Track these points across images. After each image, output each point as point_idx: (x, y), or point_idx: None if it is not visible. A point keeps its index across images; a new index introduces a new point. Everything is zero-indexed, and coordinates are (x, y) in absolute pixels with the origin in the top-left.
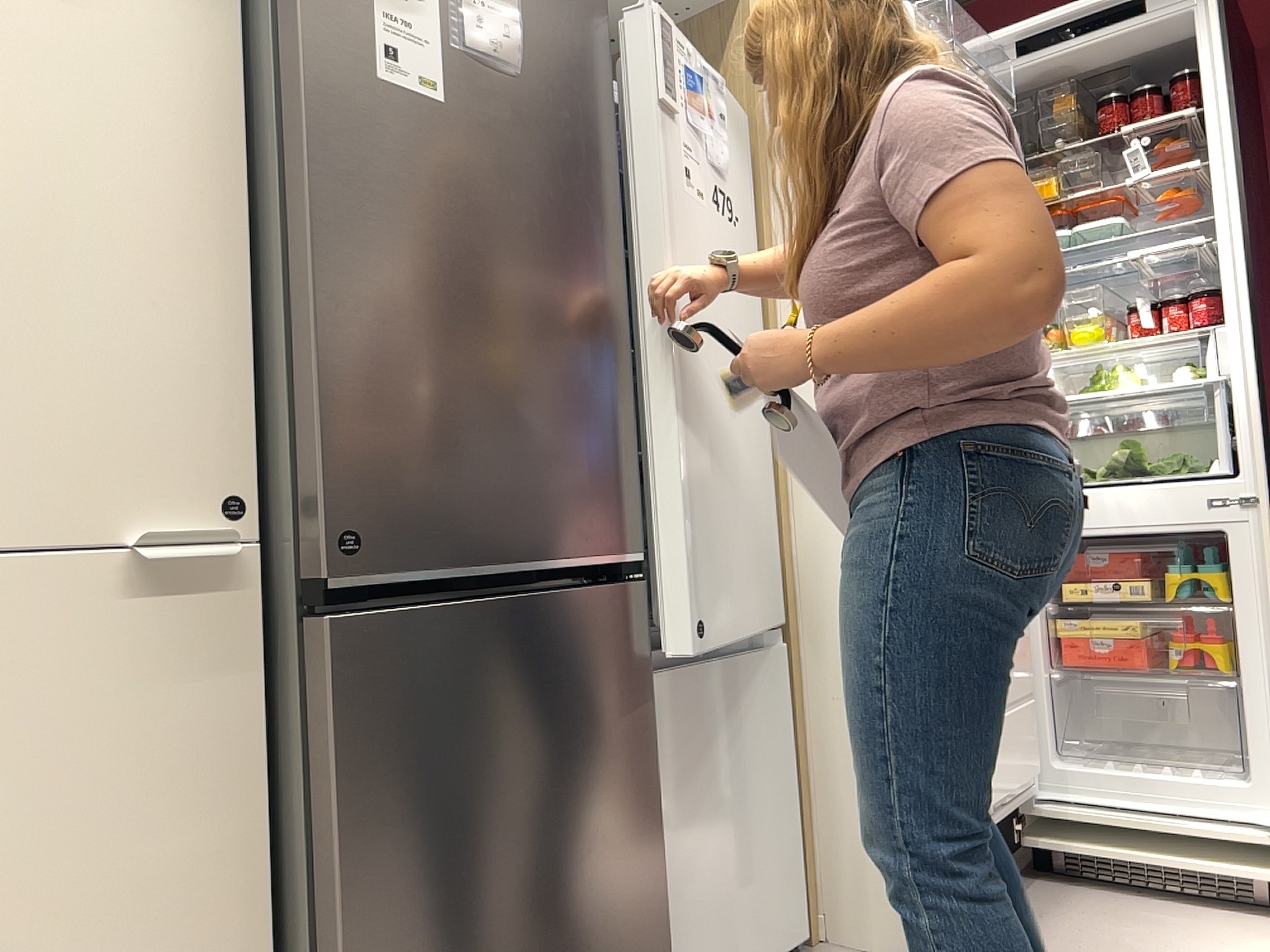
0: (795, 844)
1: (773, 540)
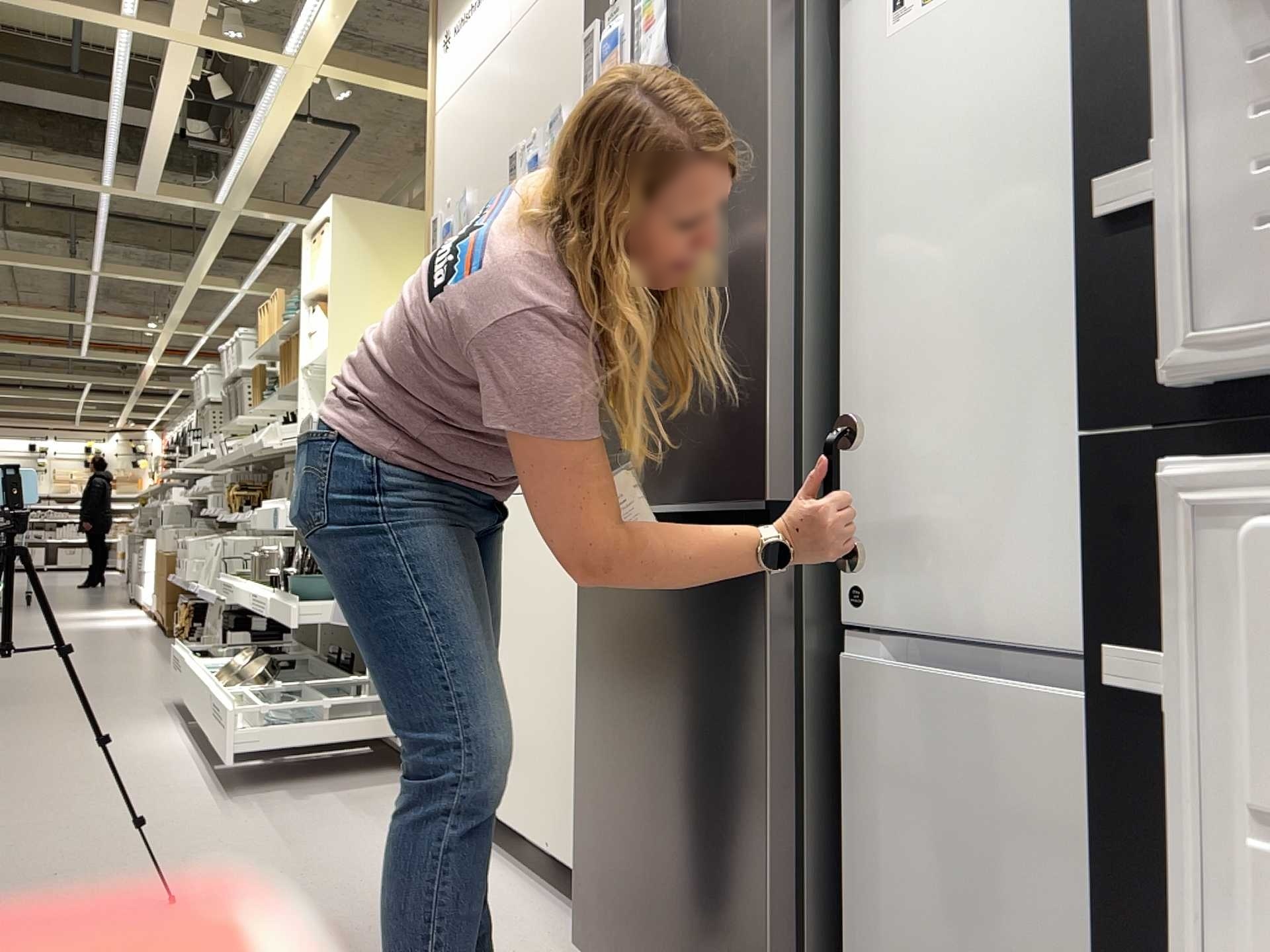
0: None
1: None
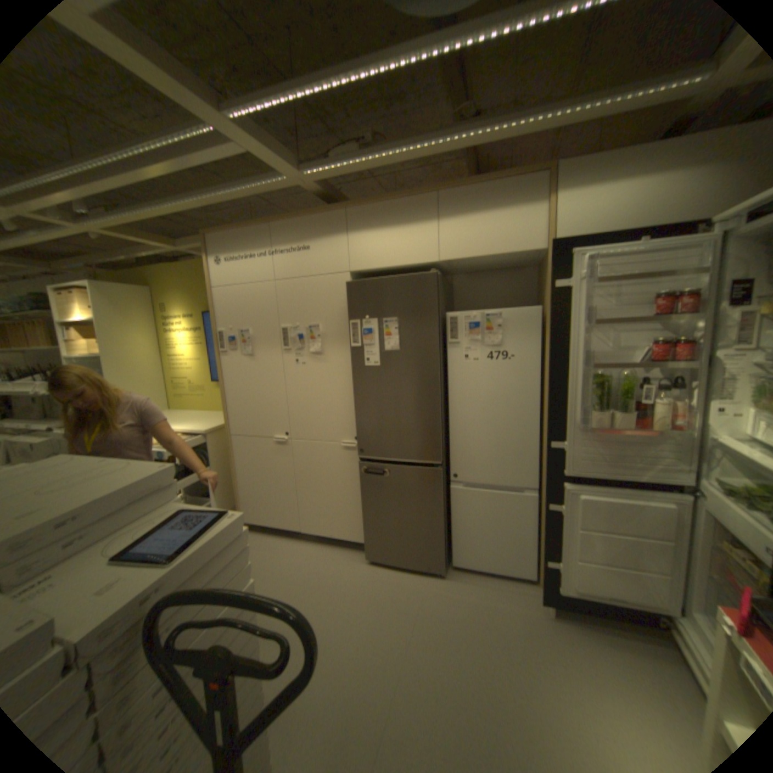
0: (540, 557)
1: (543, 461)
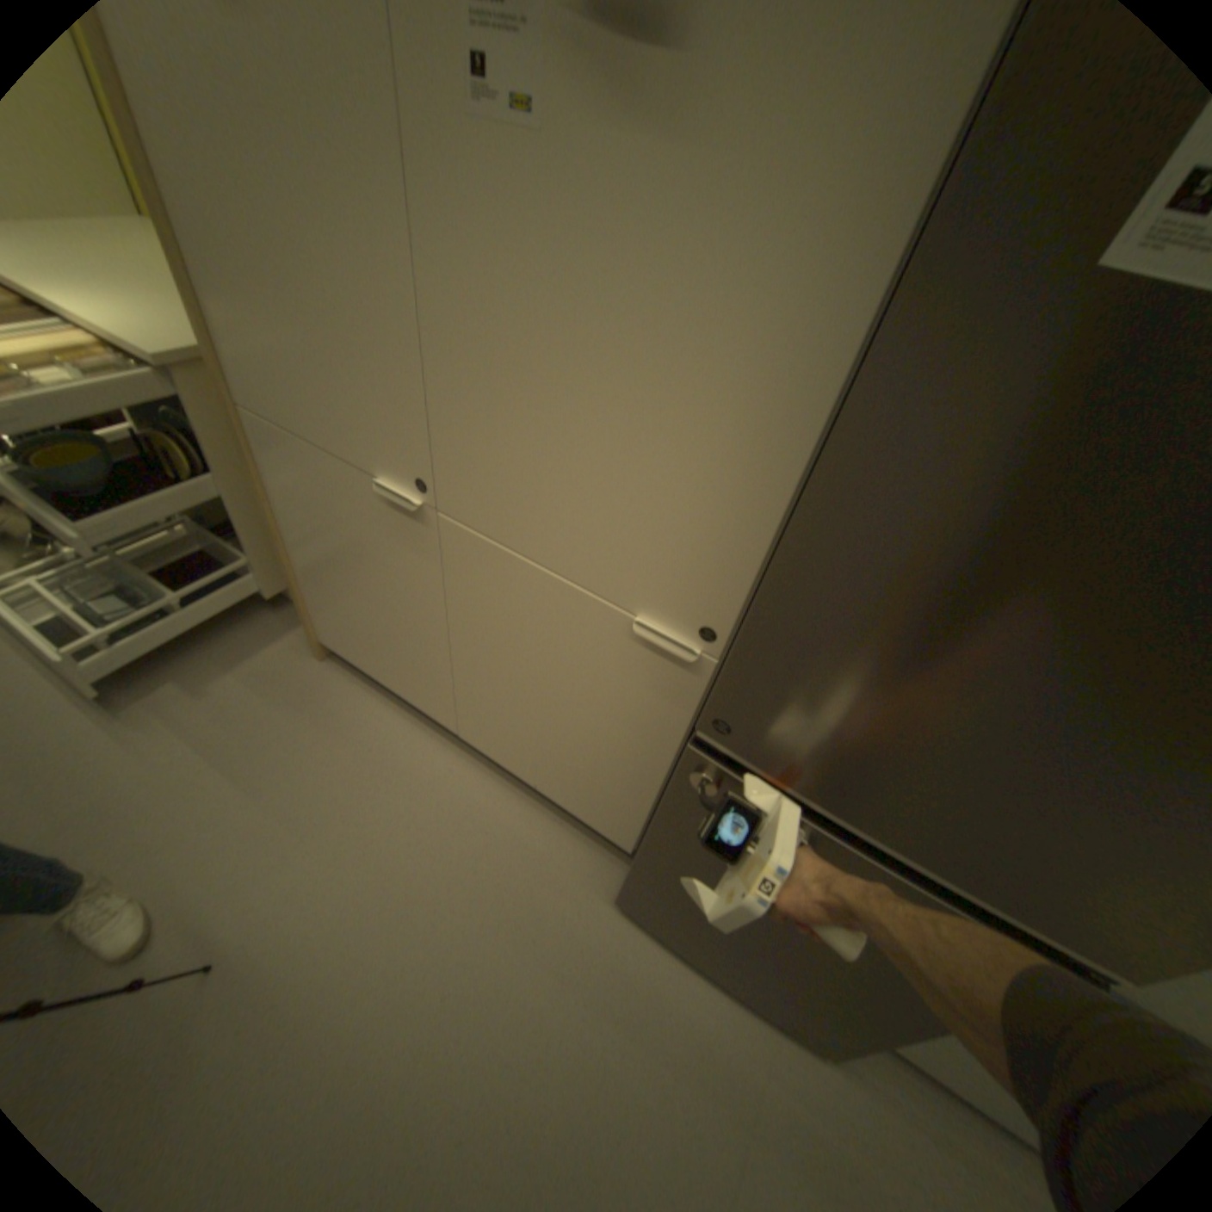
0: None
1: None
